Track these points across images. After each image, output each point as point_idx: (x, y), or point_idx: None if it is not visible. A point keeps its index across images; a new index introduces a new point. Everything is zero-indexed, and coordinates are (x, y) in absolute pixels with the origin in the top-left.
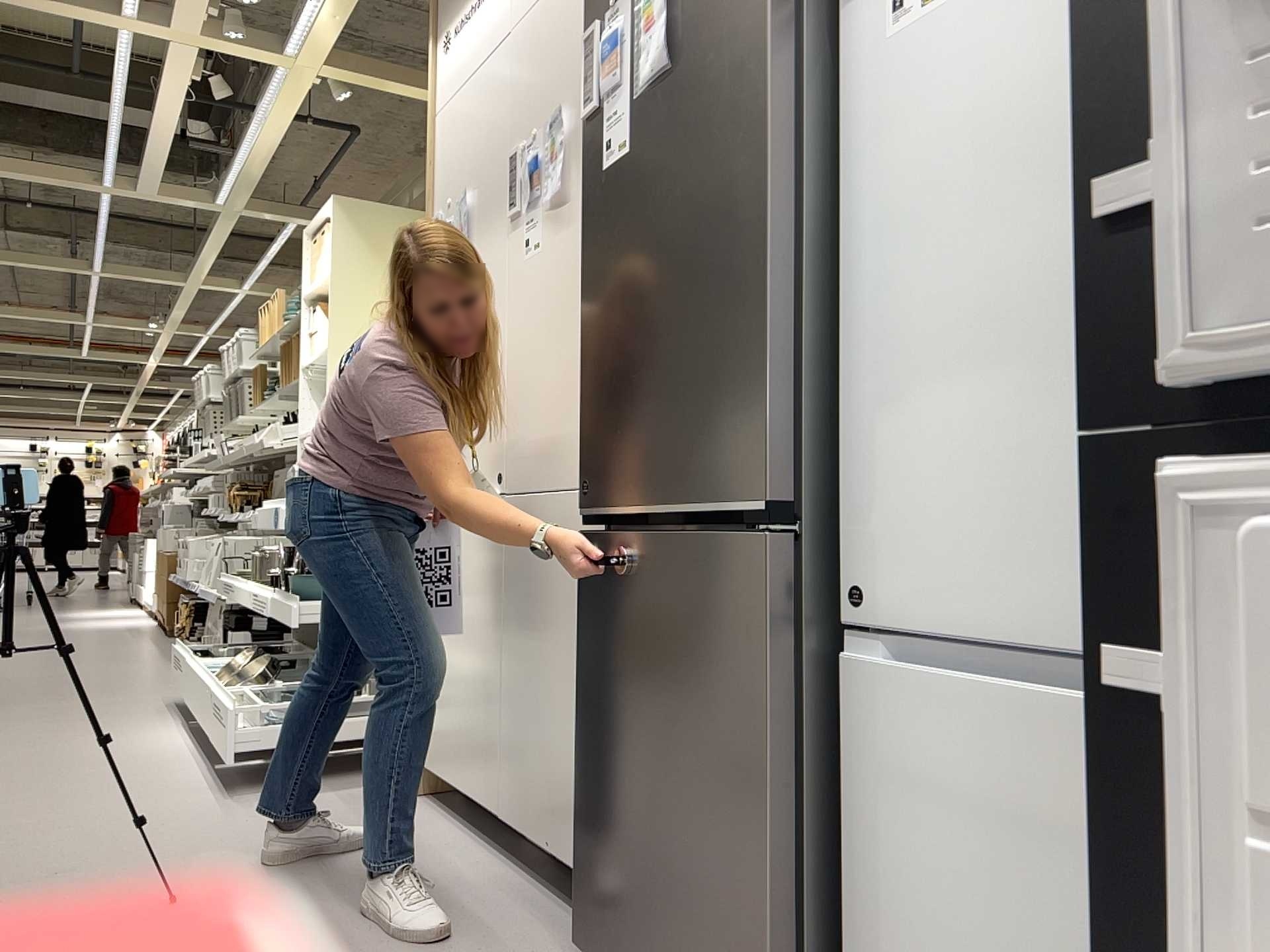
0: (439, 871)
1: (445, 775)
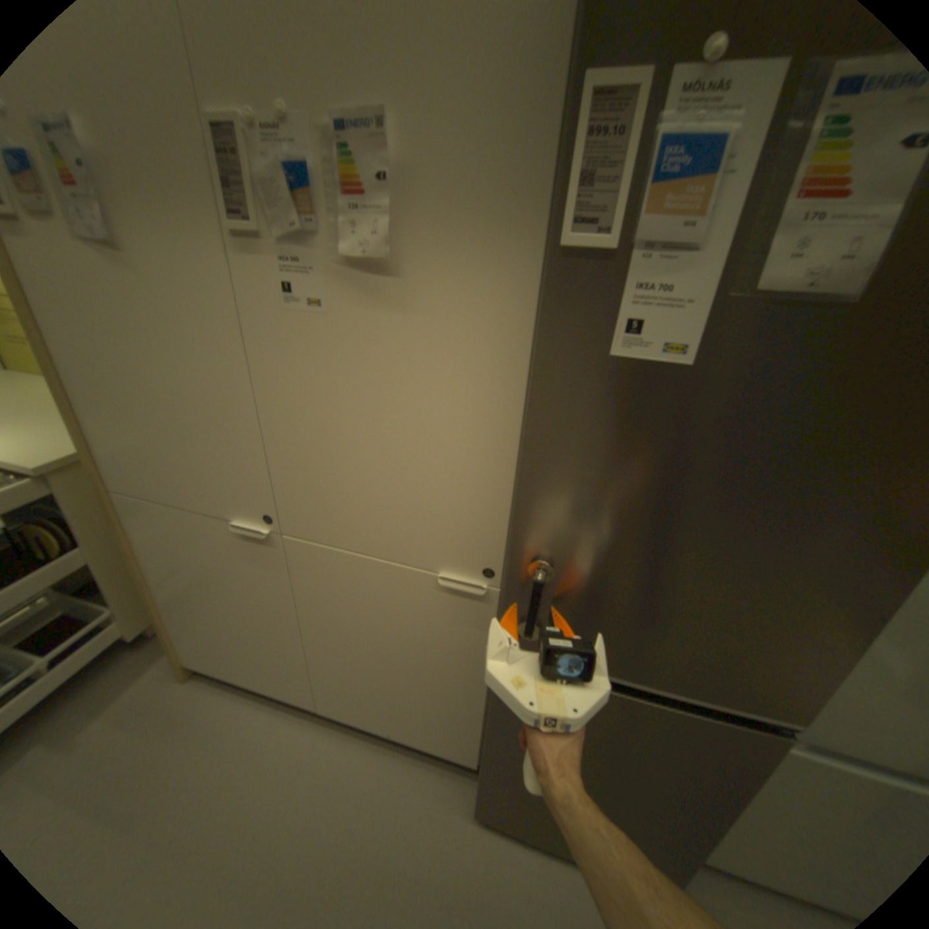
0: (295, 774)
1: (225, 677)
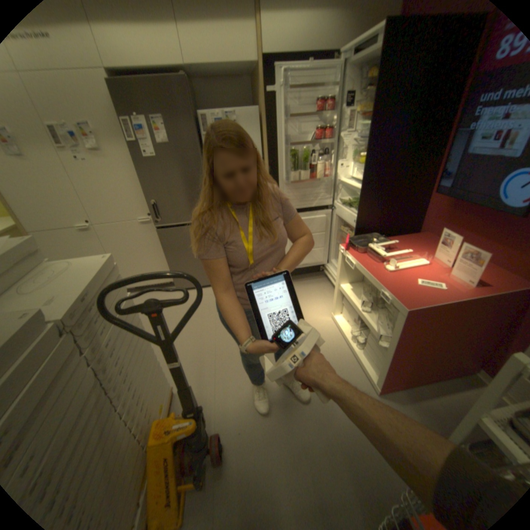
0: None
1: None
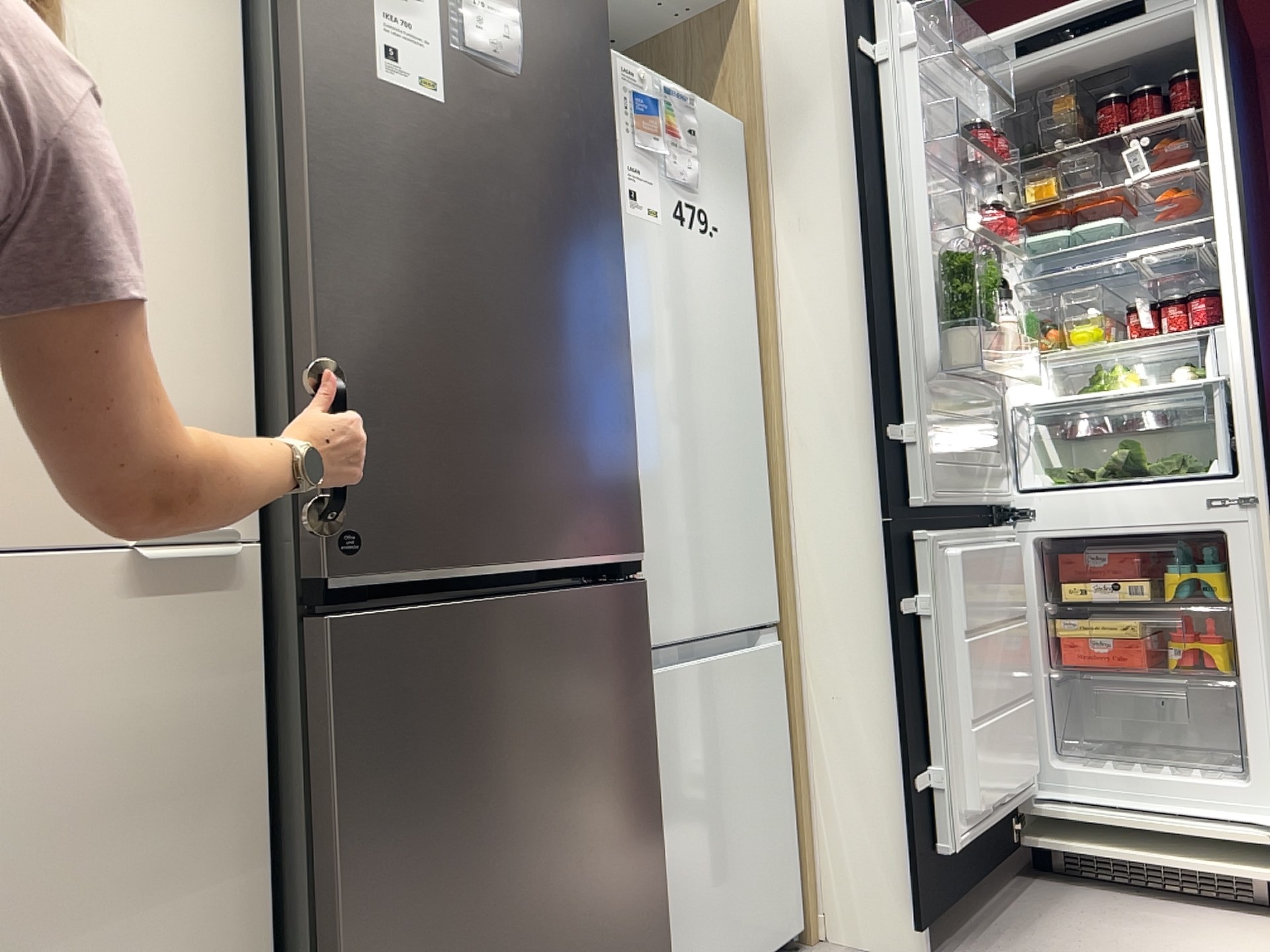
0: None
1: None
